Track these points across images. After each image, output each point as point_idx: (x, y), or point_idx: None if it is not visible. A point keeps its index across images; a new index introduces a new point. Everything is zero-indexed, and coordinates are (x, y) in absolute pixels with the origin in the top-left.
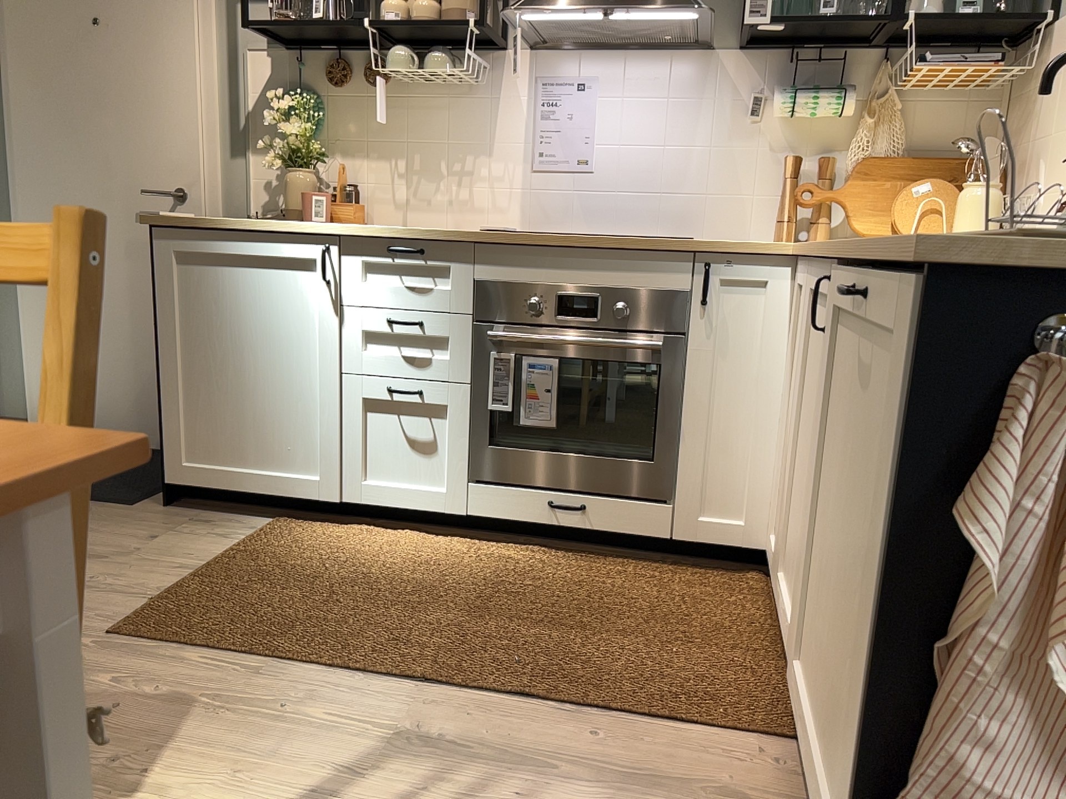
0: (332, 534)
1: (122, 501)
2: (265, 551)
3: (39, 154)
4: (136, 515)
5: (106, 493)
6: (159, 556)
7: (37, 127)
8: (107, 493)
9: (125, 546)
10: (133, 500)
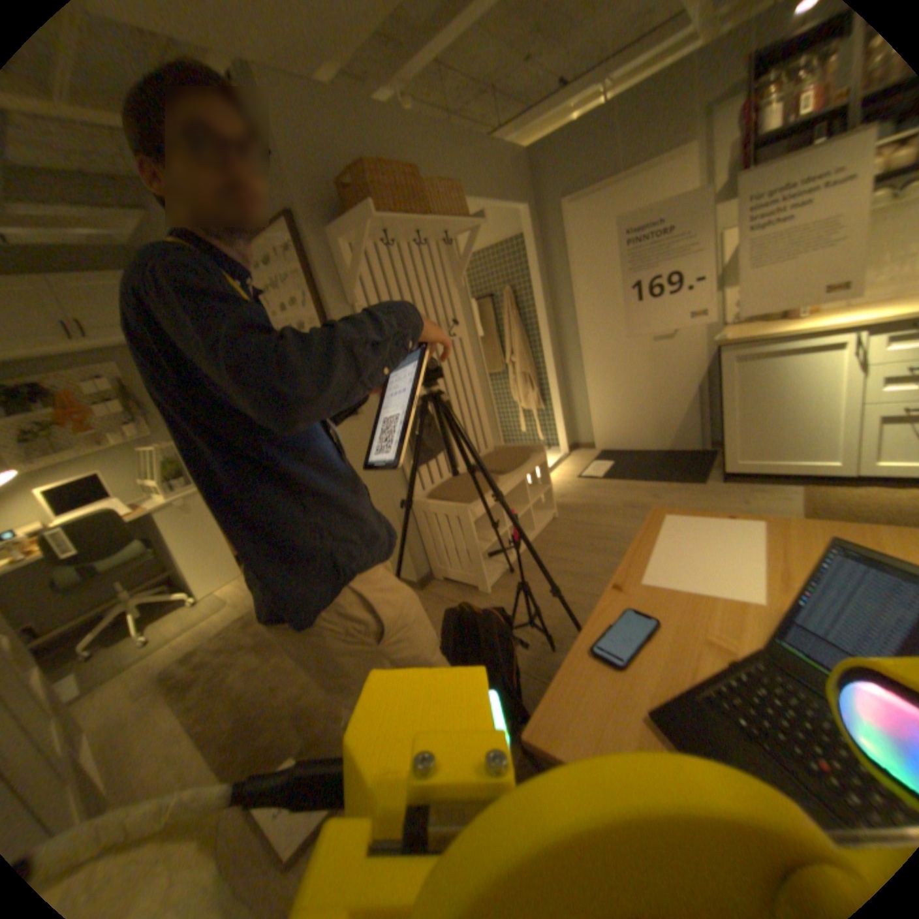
0: (854, 493)
1: (695, 481)
2: (828, 507)
3: (596, 318)
4: (714, 488)
5: (680, 477)
6: (765, 512)
7: (594, 305)
8: (681, 477)
9: (734, 506)
10: (700, 480)
